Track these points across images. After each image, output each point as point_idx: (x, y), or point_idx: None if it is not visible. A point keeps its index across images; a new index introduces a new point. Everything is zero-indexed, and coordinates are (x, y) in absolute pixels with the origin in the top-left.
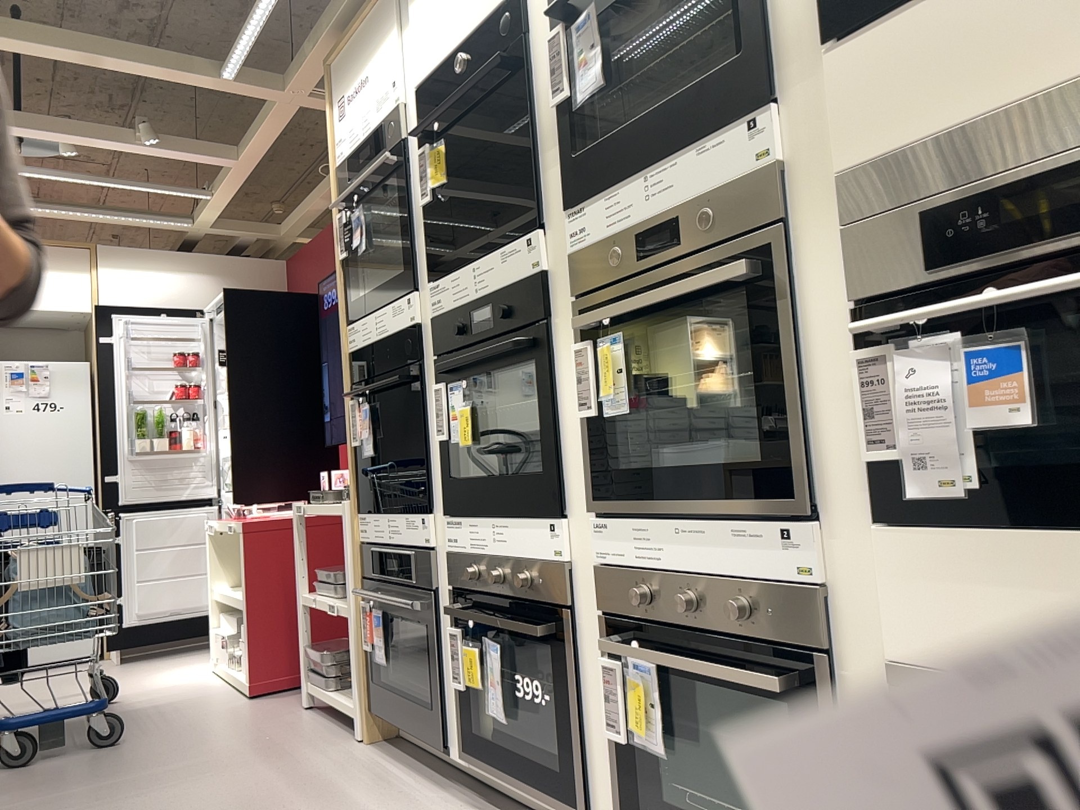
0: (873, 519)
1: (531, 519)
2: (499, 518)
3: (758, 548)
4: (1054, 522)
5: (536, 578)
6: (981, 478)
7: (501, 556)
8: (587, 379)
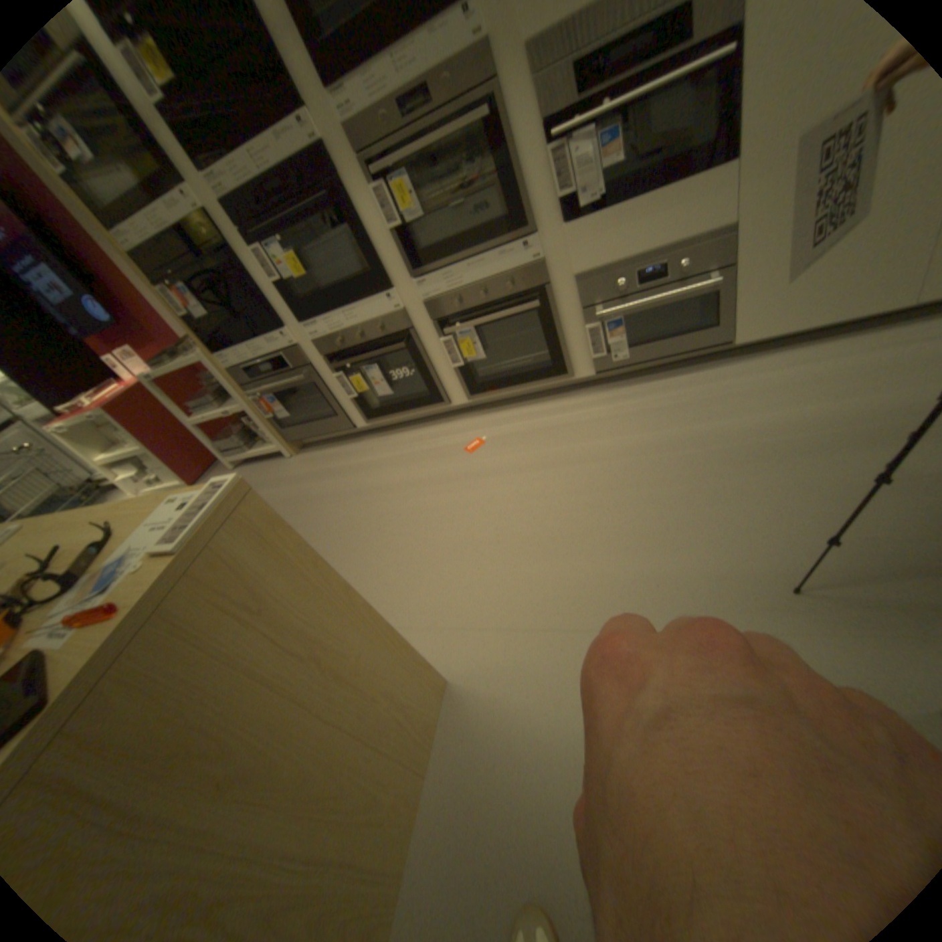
0: (561, 219)
1: (370, 295)
2: (345, 304)
3: (512, 252)
4: (630, 193)
5: (385, 322)
6: (605, 185)
7: (356, 322)
8: (387, 202)
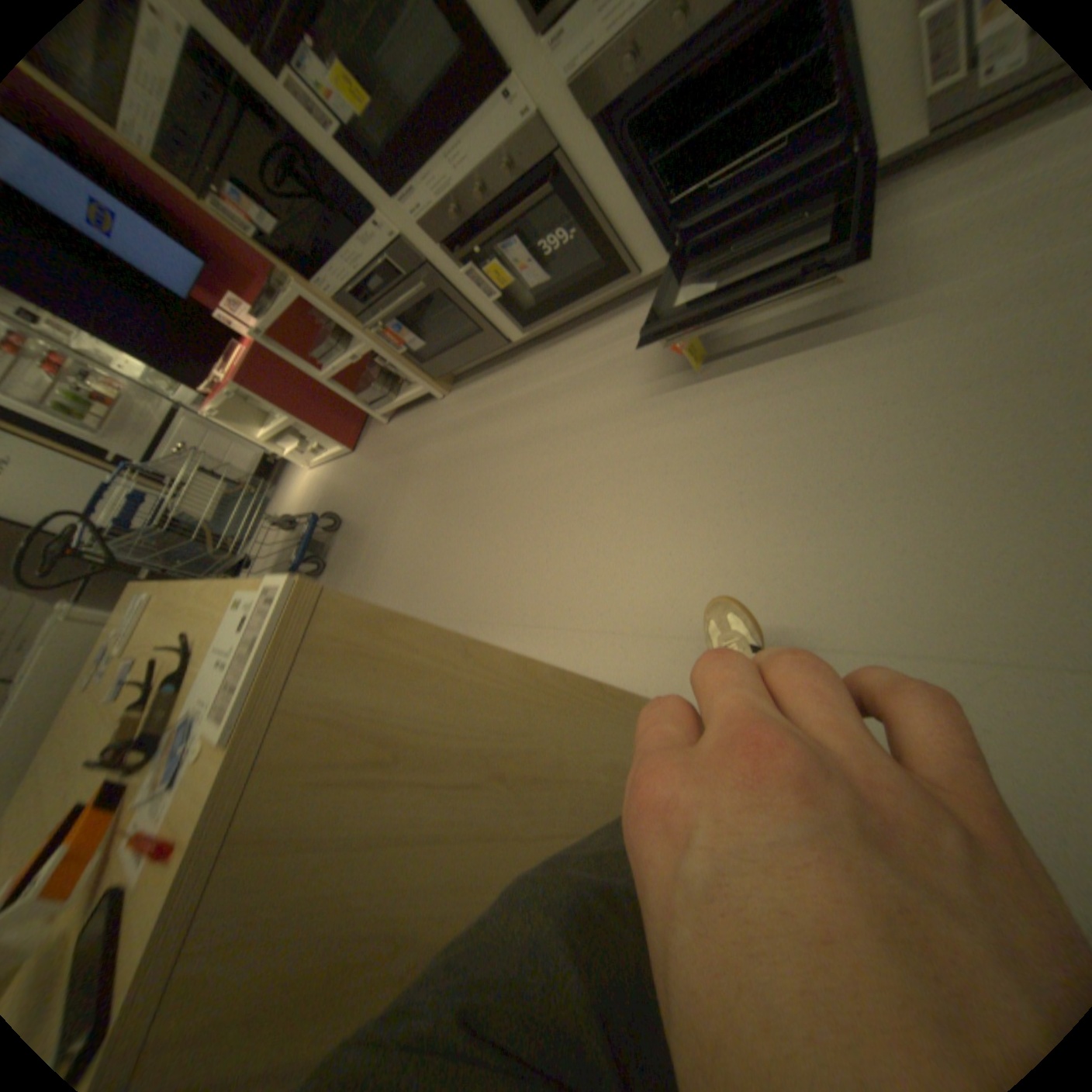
0: None
1: (479, 105)
2: (445, 140)
3: None
4: None
5: (514, 152)
6: None
7: (470, 169)
8: None
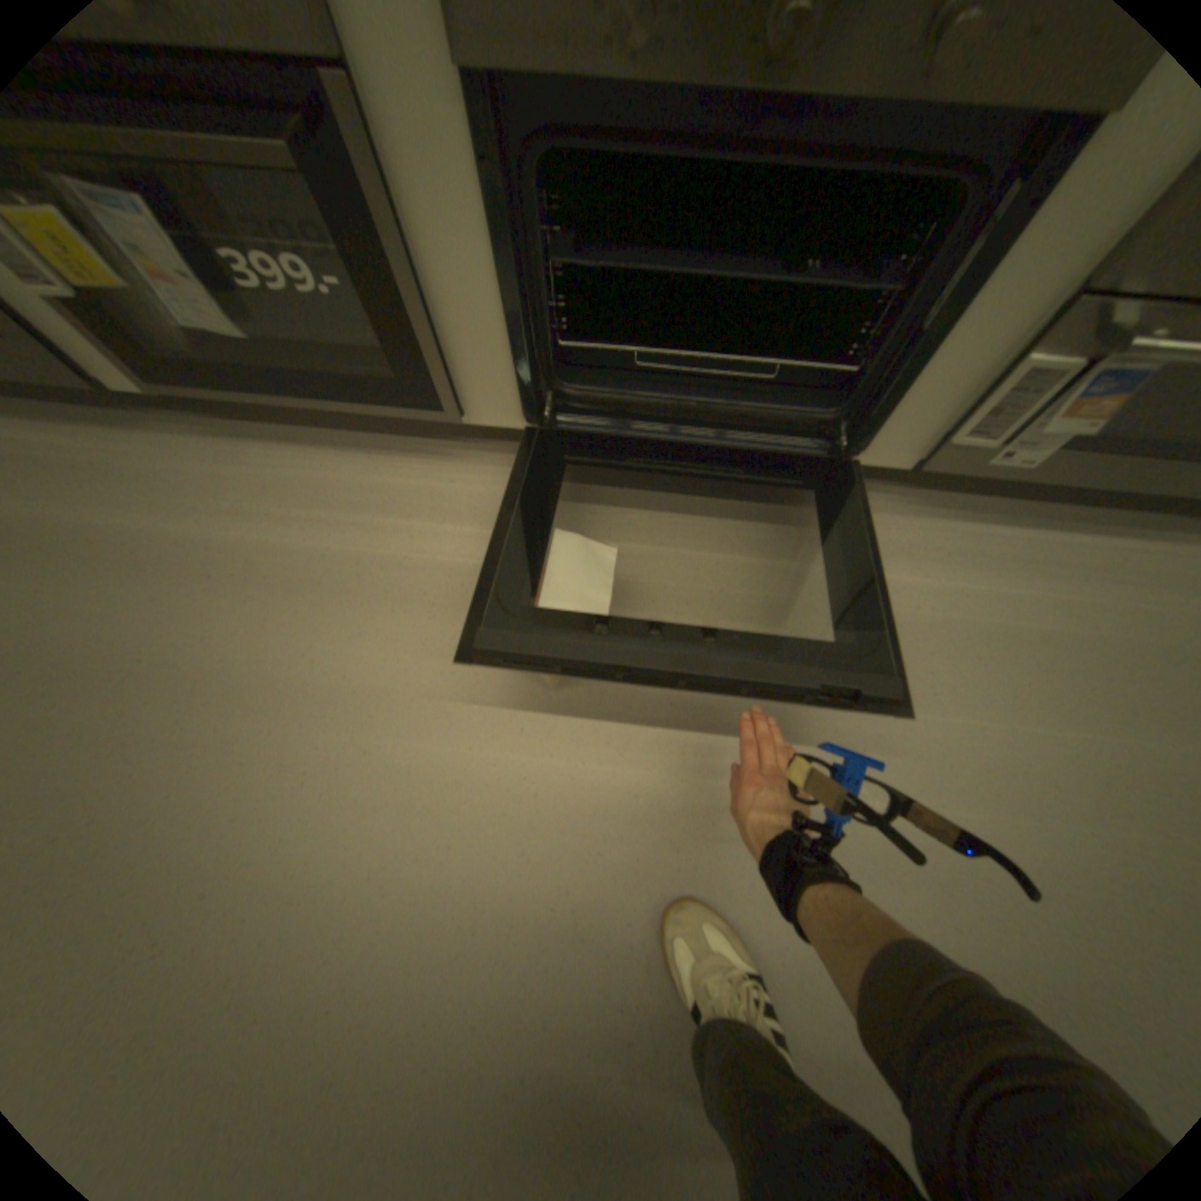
0: None
1: None
2: None
3: None
4: None
5: None
6: None
7: None
8: None
